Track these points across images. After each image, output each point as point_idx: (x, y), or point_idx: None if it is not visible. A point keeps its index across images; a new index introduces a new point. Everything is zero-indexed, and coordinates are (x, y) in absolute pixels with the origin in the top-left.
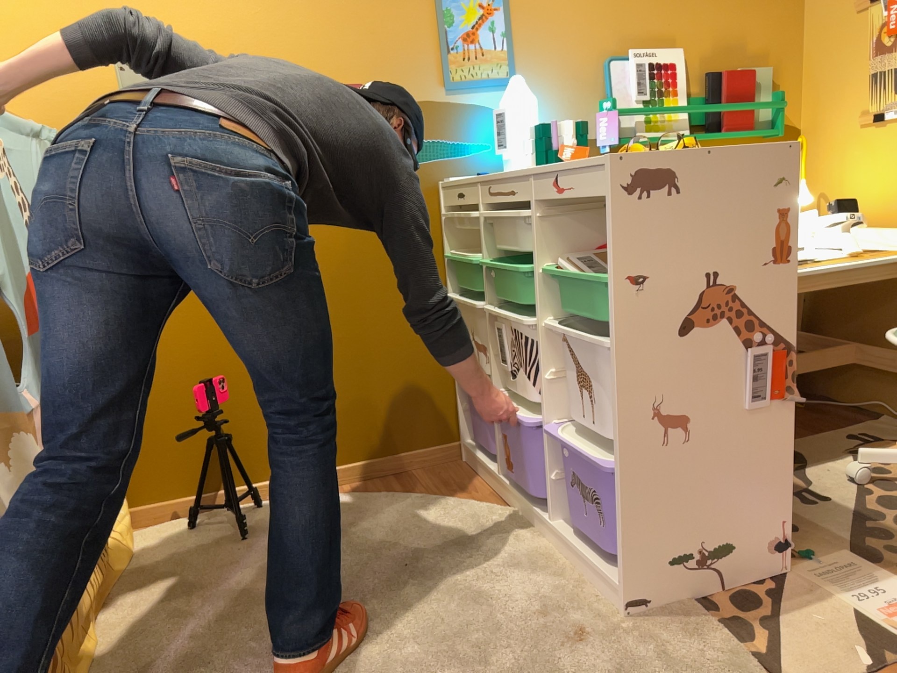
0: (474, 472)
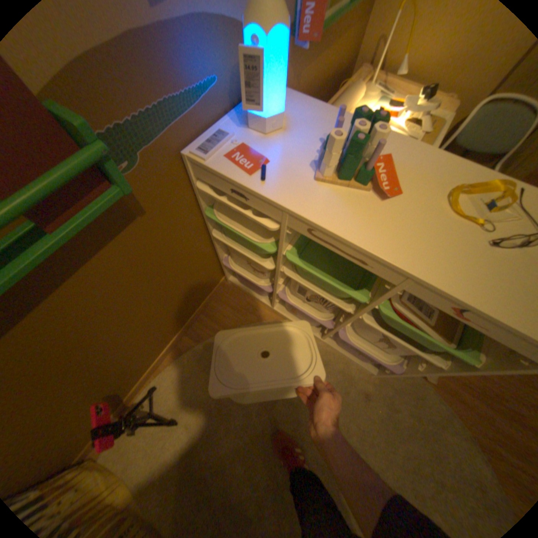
0: (243, 292)
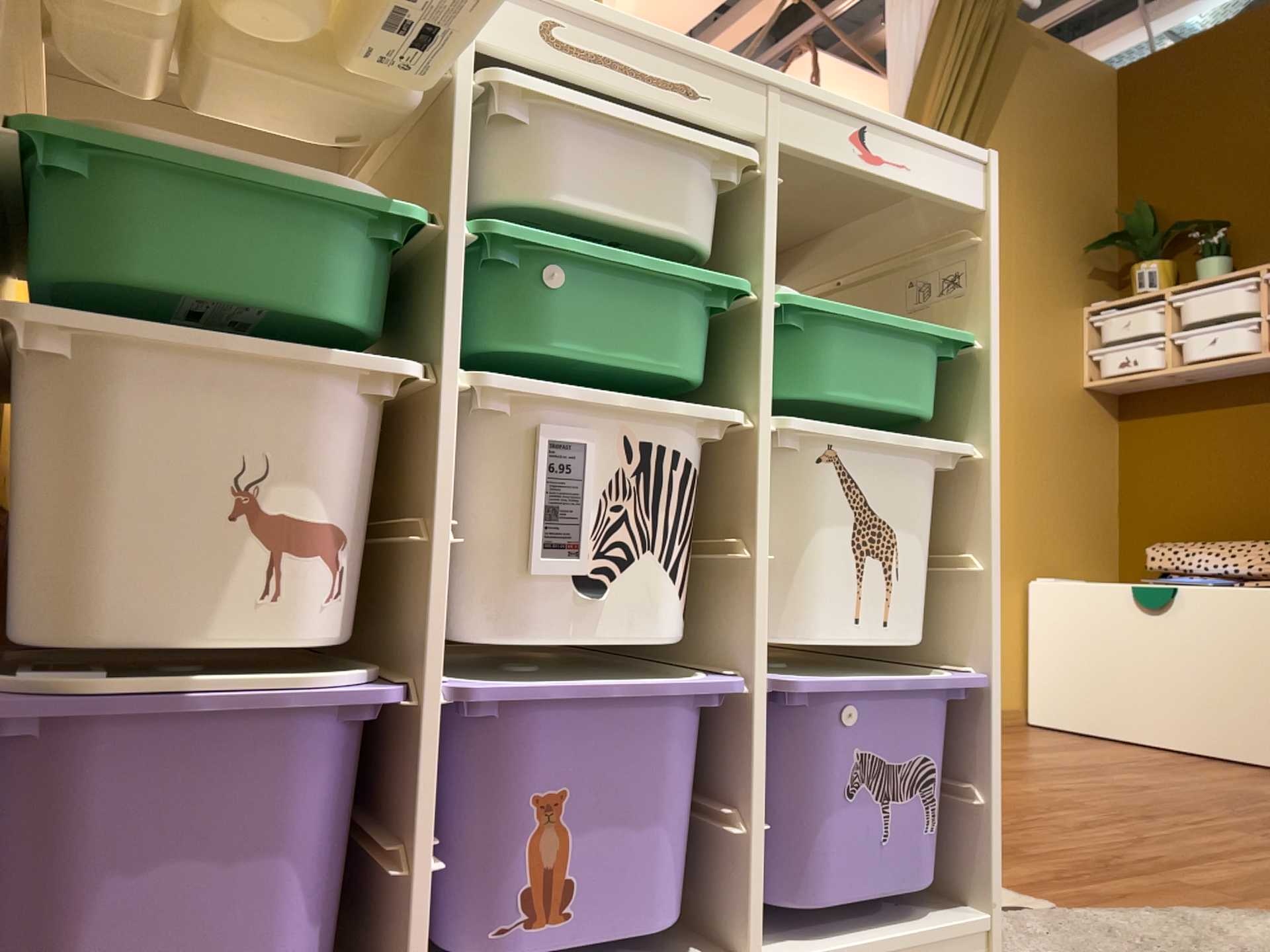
0: None
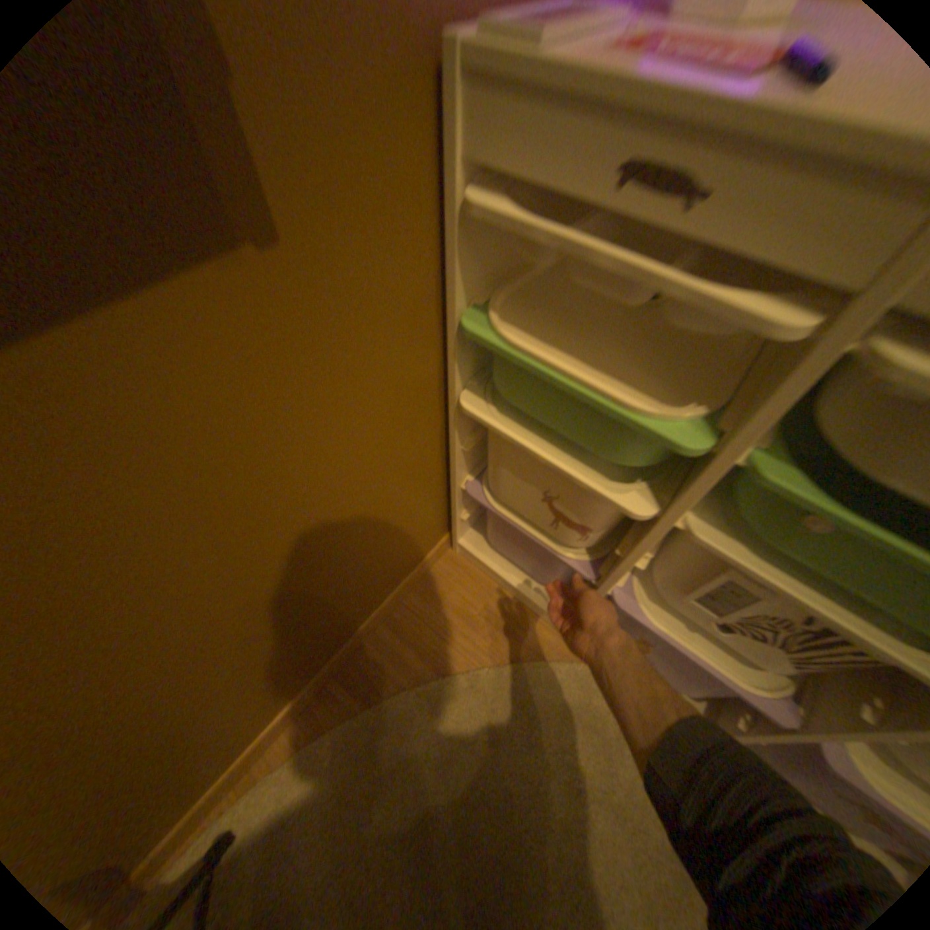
0: (488, 578)
